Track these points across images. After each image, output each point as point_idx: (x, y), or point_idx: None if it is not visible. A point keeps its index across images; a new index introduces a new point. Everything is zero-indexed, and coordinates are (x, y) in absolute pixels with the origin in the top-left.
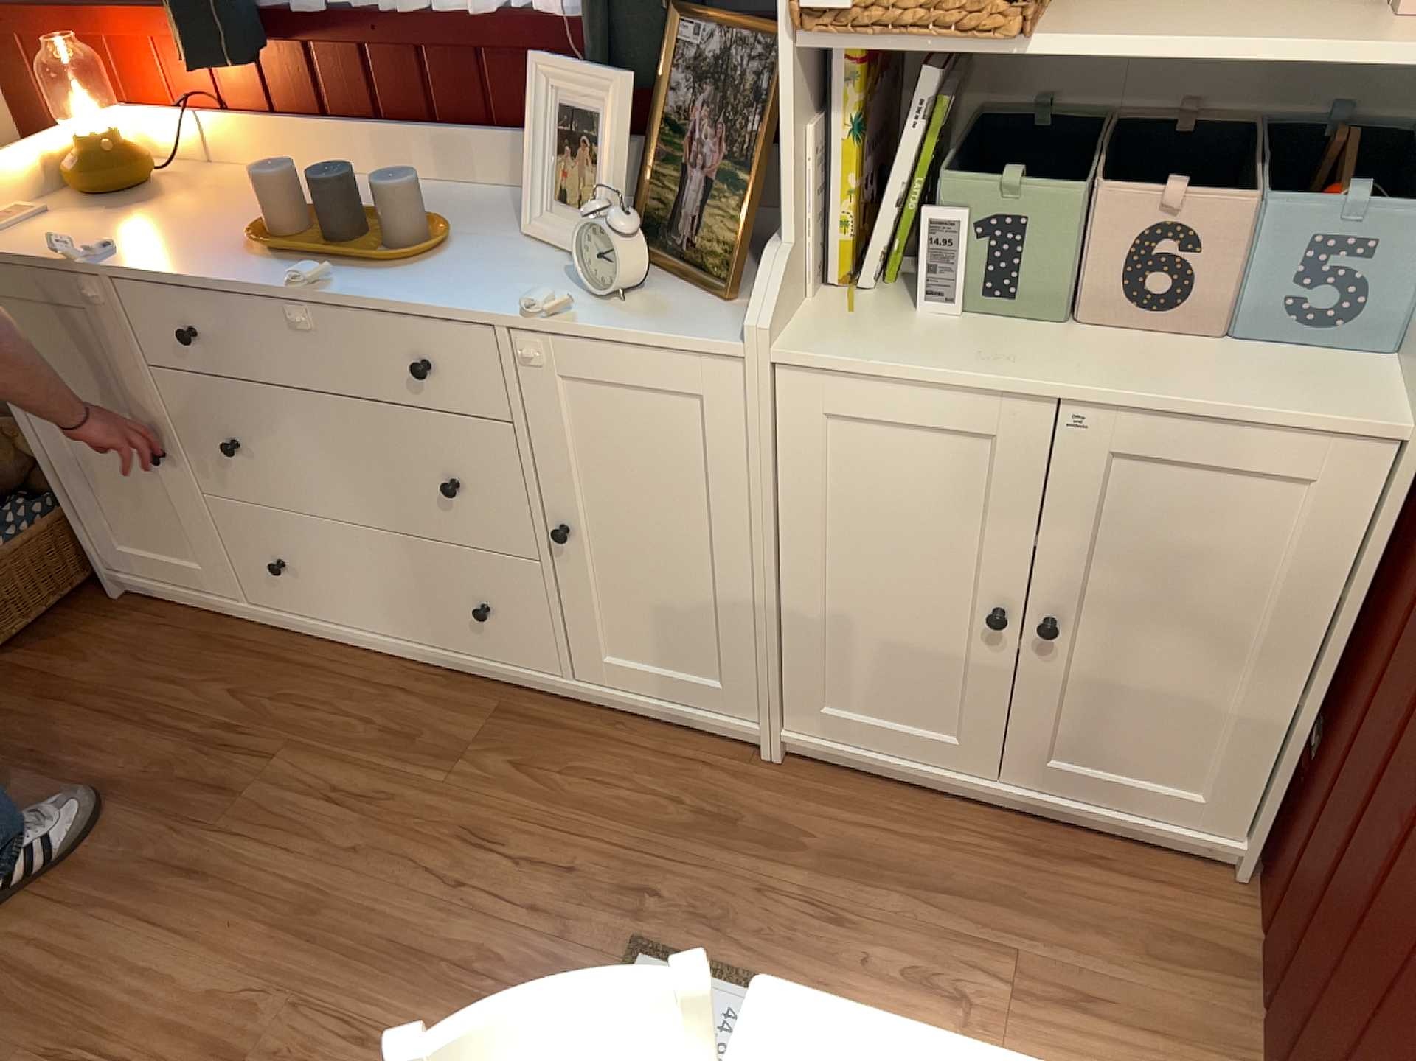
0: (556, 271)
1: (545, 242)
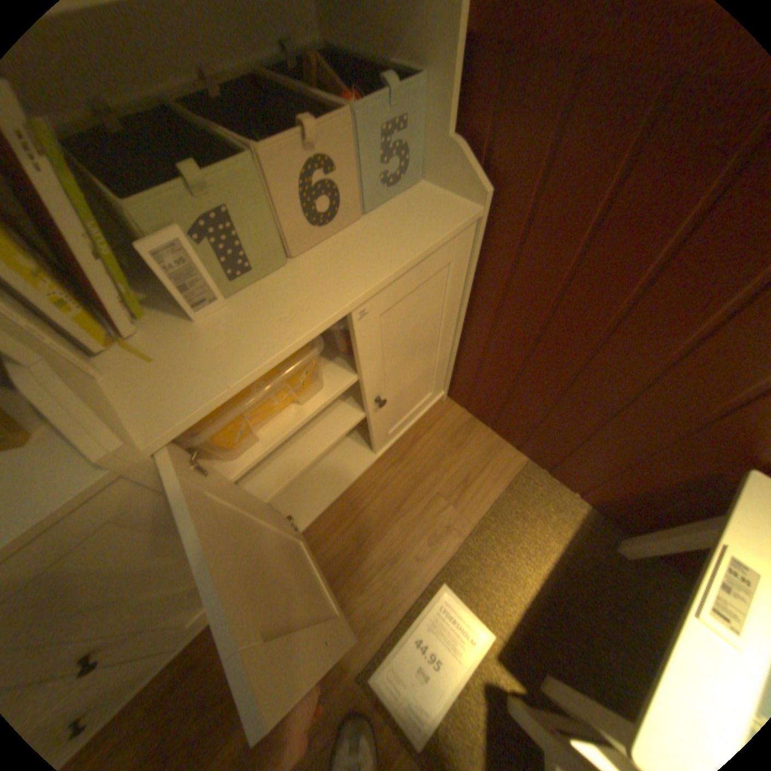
0: None
1: None
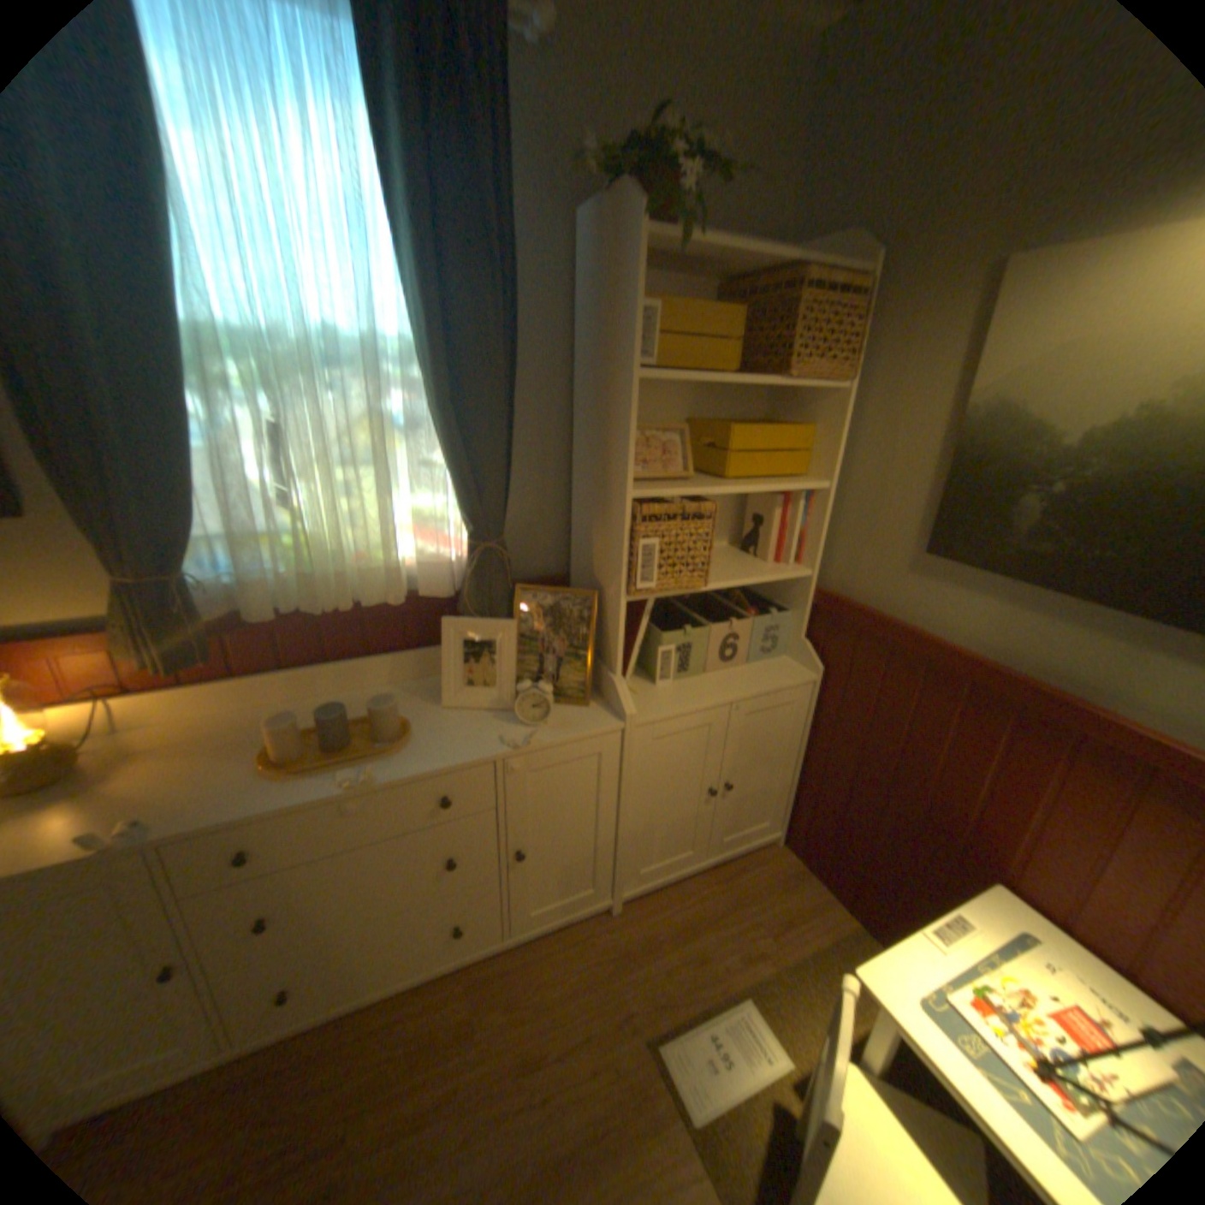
0: (489, 722)
1: (459, 709)
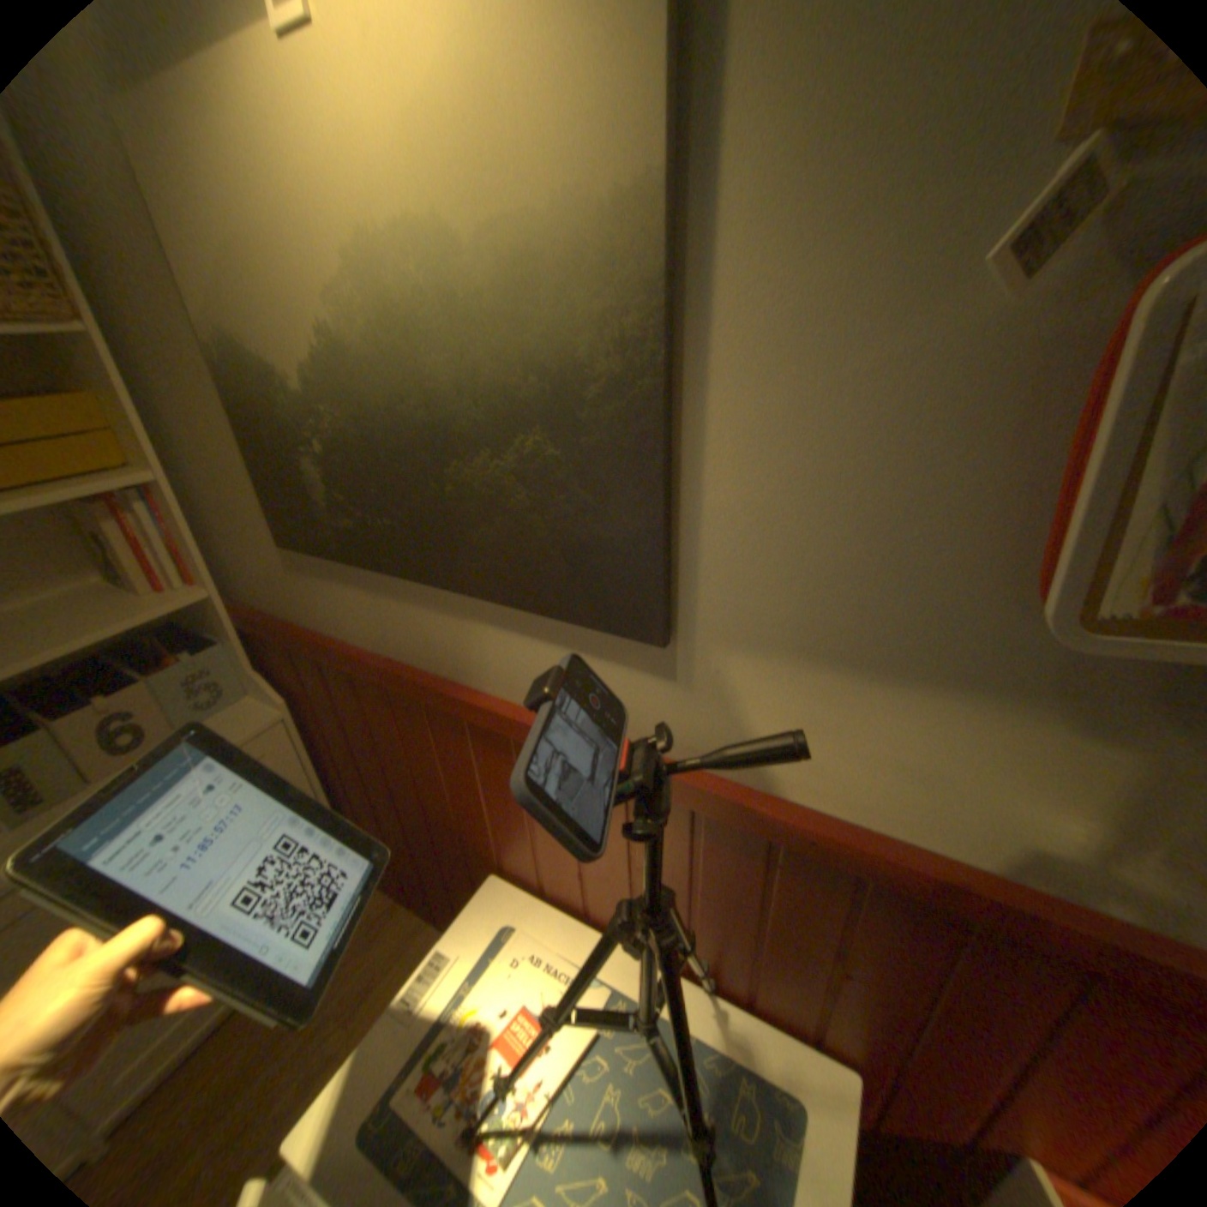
0: None
1: None
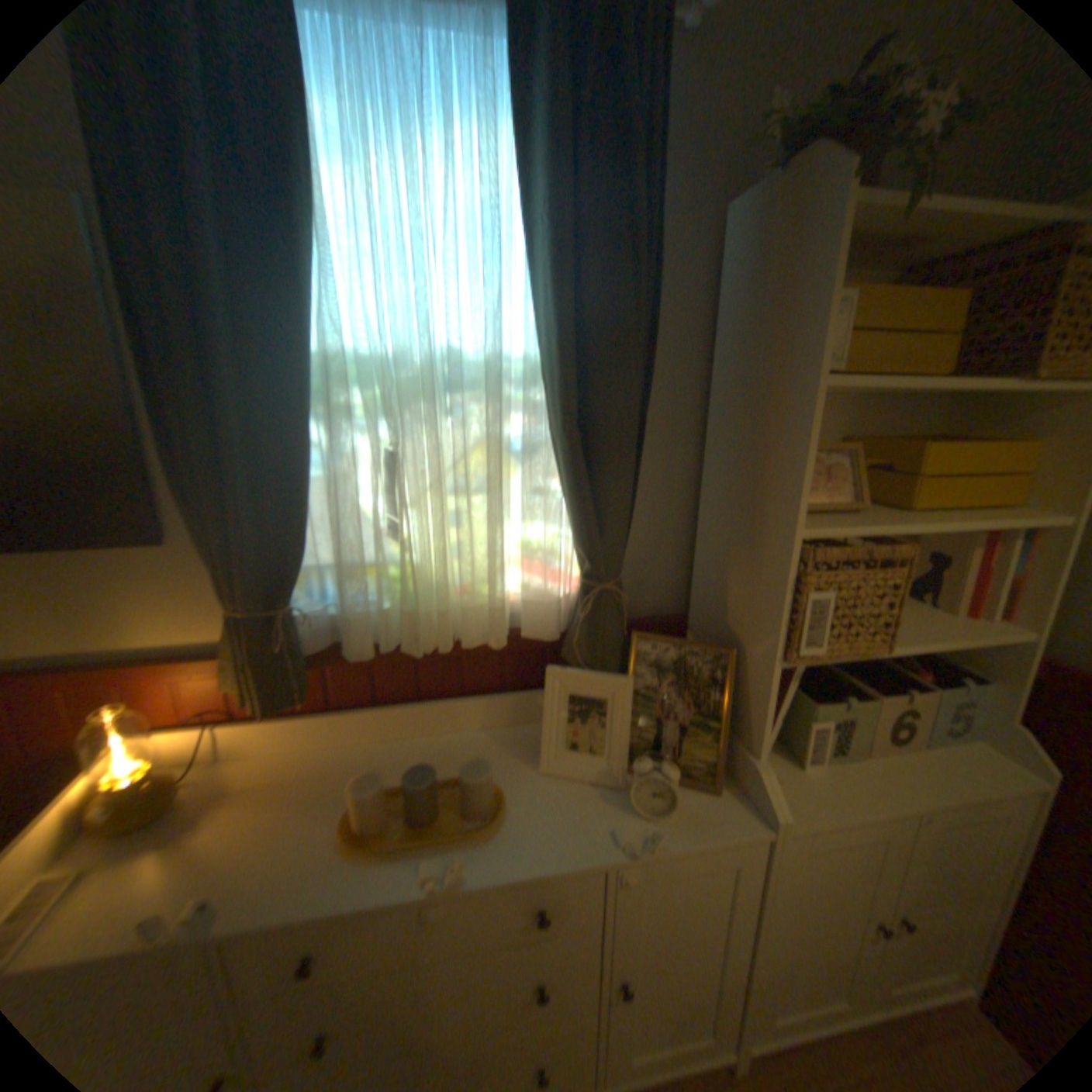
0: (596, 805)
1: (560, 780)
